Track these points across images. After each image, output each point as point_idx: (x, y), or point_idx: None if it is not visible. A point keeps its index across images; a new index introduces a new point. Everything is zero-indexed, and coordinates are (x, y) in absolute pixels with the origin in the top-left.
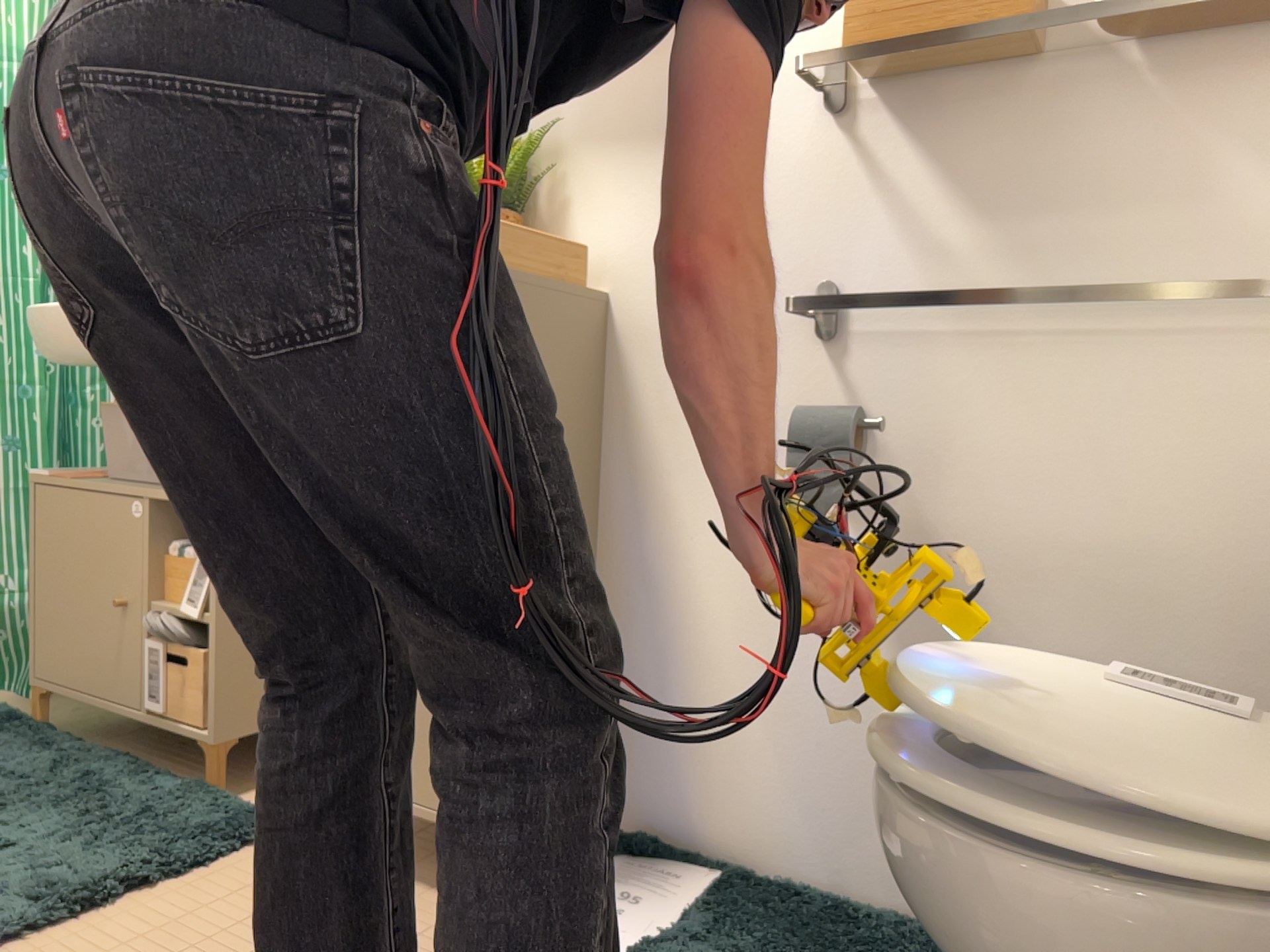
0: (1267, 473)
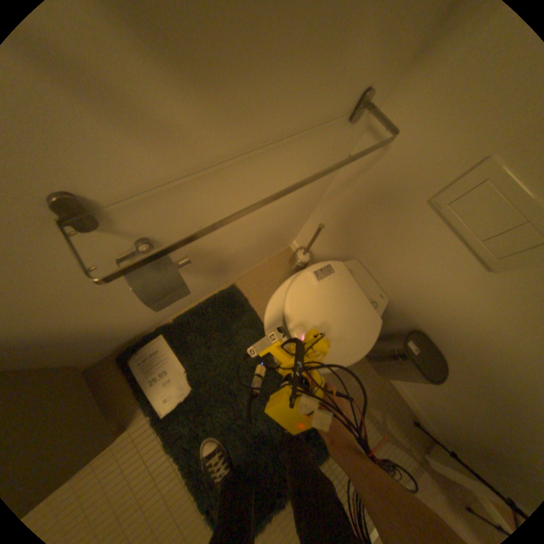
0: (312, 173)
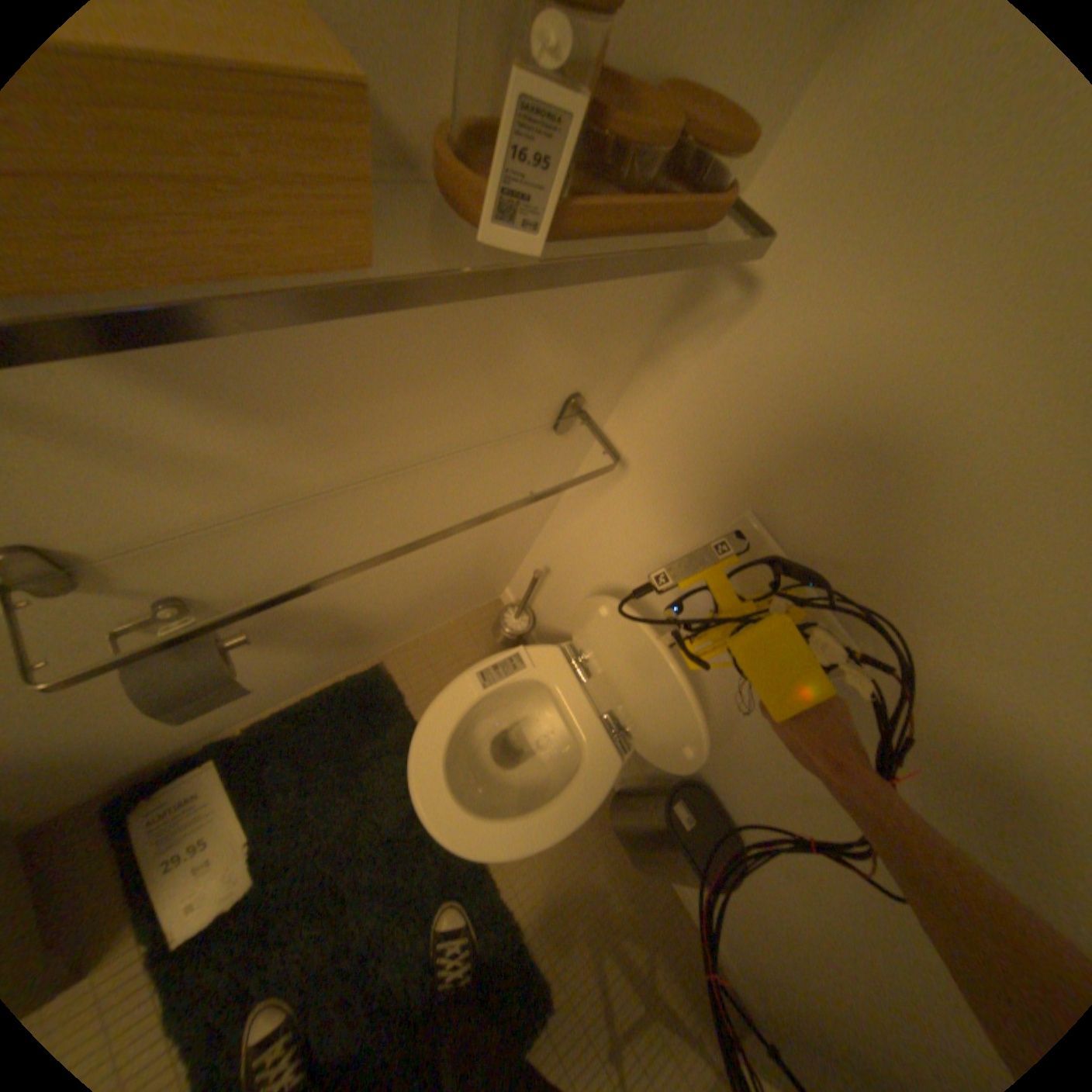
0: (509, 494)
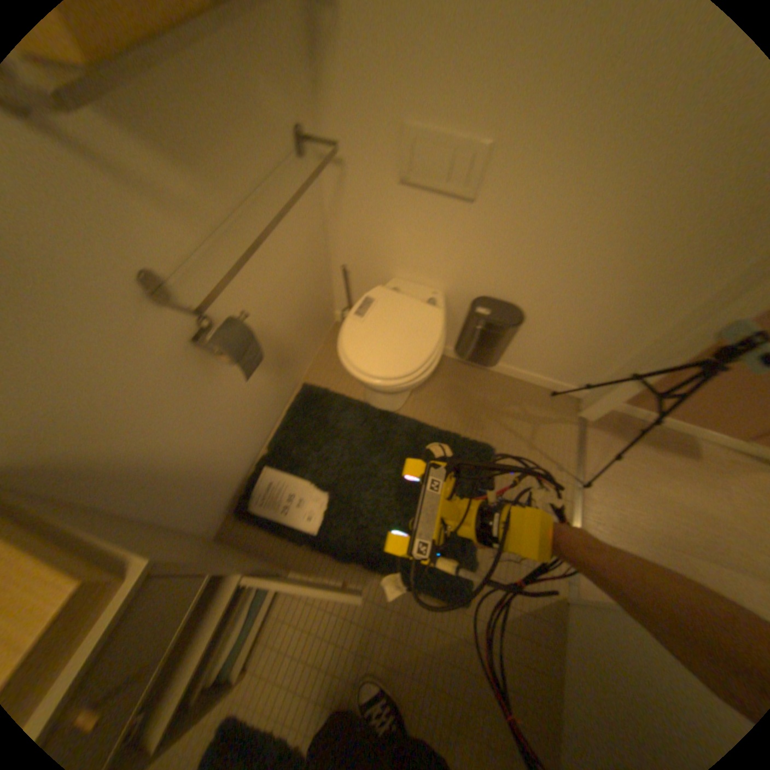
0: (302, 217)
